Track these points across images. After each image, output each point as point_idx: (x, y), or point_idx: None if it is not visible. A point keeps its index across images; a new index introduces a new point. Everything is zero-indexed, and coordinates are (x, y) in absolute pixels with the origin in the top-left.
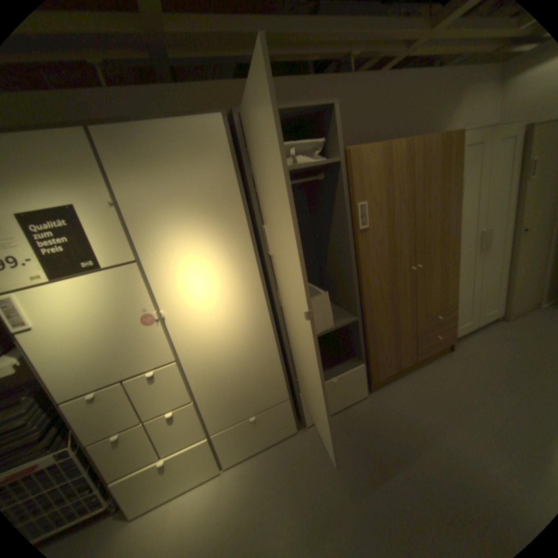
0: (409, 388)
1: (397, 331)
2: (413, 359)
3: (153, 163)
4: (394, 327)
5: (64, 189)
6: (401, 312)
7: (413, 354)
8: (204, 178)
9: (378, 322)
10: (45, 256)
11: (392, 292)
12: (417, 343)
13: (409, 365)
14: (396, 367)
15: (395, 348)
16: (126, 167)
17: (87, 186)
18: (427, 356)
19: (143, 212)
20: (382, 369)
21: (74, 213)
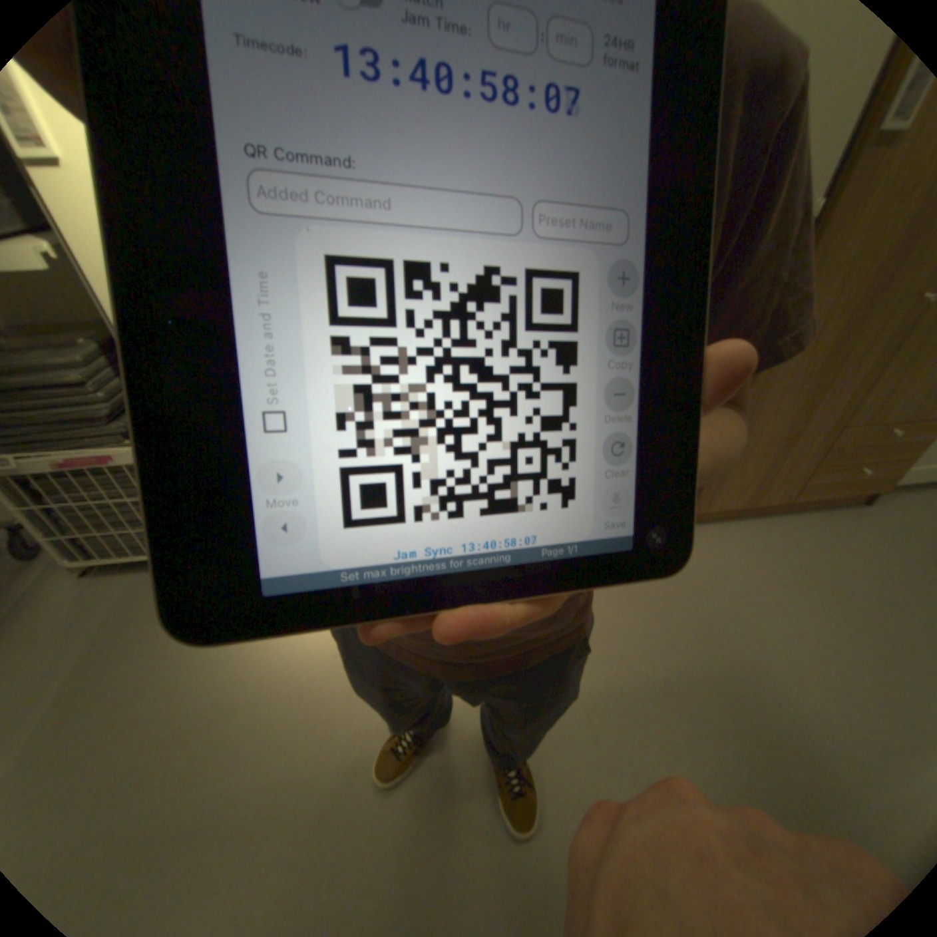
0: (761, 537)
1: (799, 429)
2: (793, 493)
3: None
4: (799, 418)
5: None
6: (832, 393)
7: (799, 484)
8: None
9: (776, 398)
10: None
11: (845, 340)
12: (821, 465)
13: (780, 500)
14: (754, 497)
15: (775, 461)
16: None
17: None
18: (822, 495)
19: None
20: (727, 492)
21: None
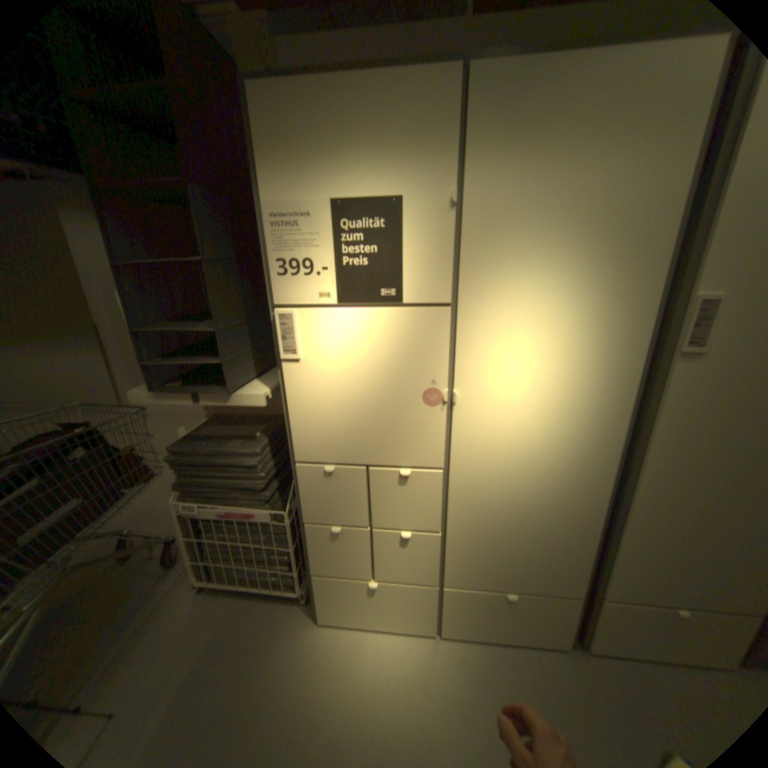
0: None
1: None
2: None
3: (545, 138)
4: None
5: (399, 170)
6: None
7: None
8: (623, 179)
9: None
10: (344, 267)
11: None
12: None
13: None
14: None
15: None
16: (500, 142)
17: (432, 168)
18: None
19: (493, 226)
20: None
21: (400, 210)
